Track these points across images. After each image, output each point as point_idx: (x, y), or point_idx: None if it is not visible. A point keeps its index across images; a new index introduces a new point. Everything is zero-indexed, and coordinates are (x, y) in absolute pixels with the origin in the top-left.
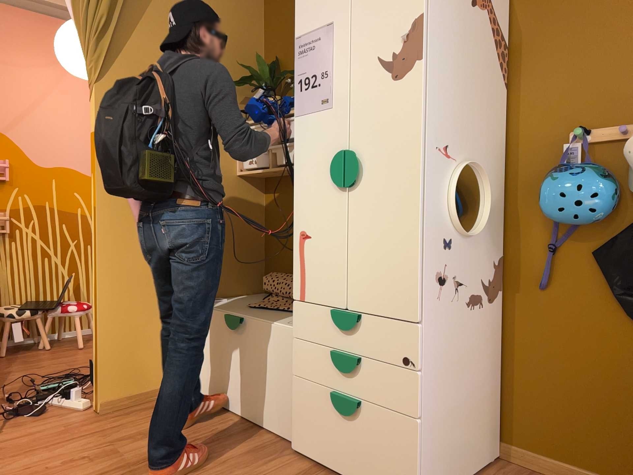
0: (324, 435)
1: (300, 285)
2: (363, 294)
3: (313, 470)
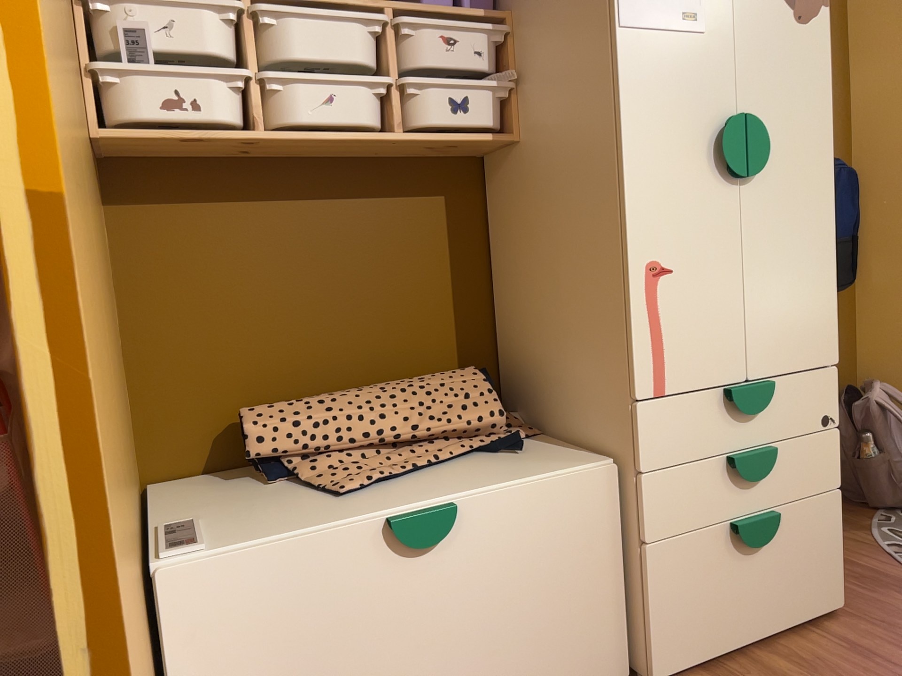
0: (718, 605)
1: (655, 366)
2: (770, 347)
3: (719, 672)
